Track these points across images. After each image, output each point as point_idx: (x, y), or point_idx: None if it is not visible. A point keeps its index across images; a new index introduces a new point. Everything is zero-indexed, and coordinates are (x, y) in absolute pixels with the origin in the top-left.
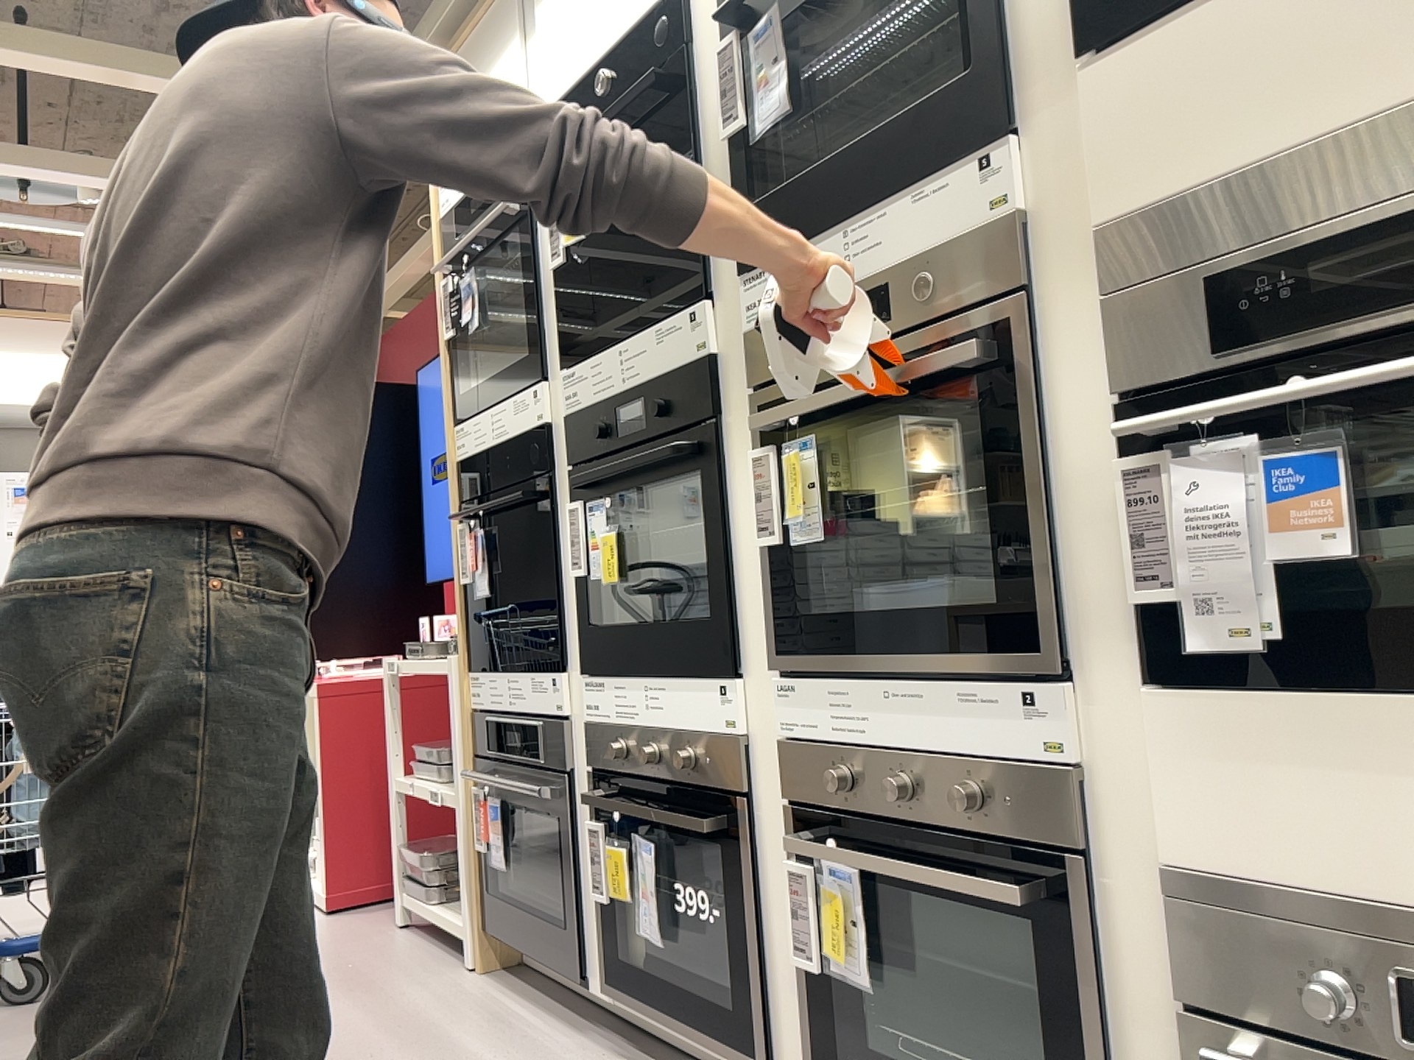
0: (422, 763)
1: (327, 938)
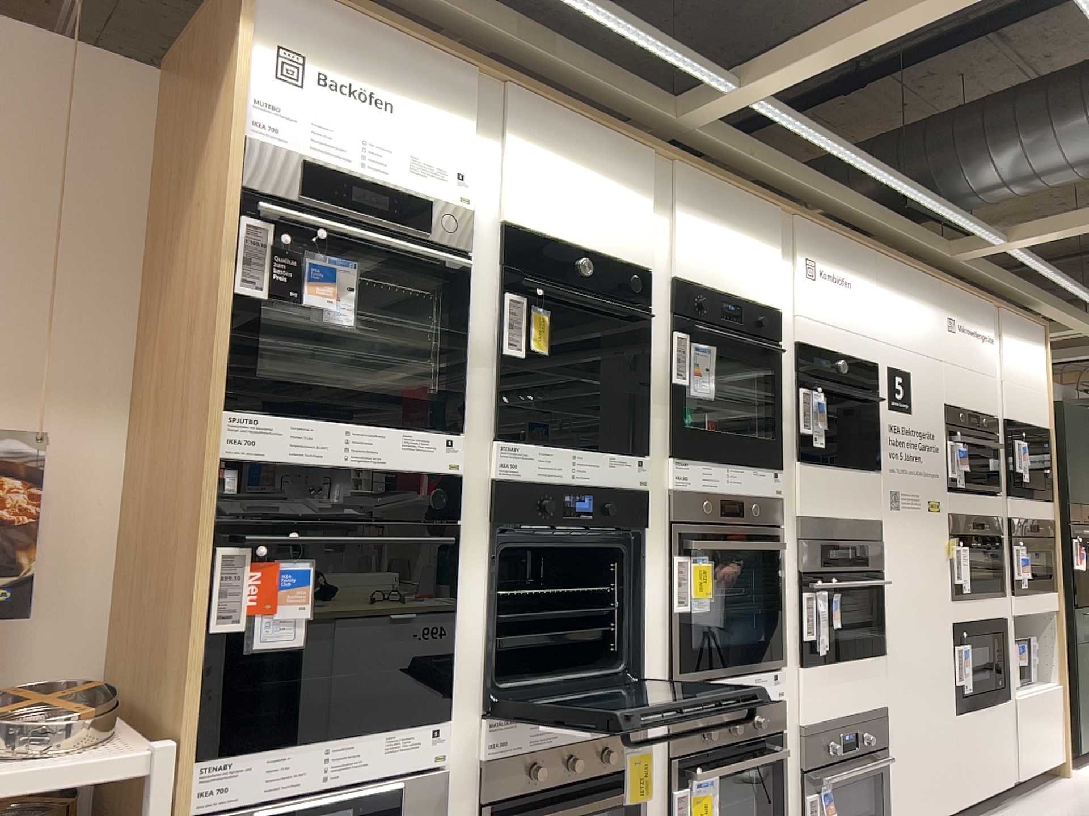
0: None
1: None
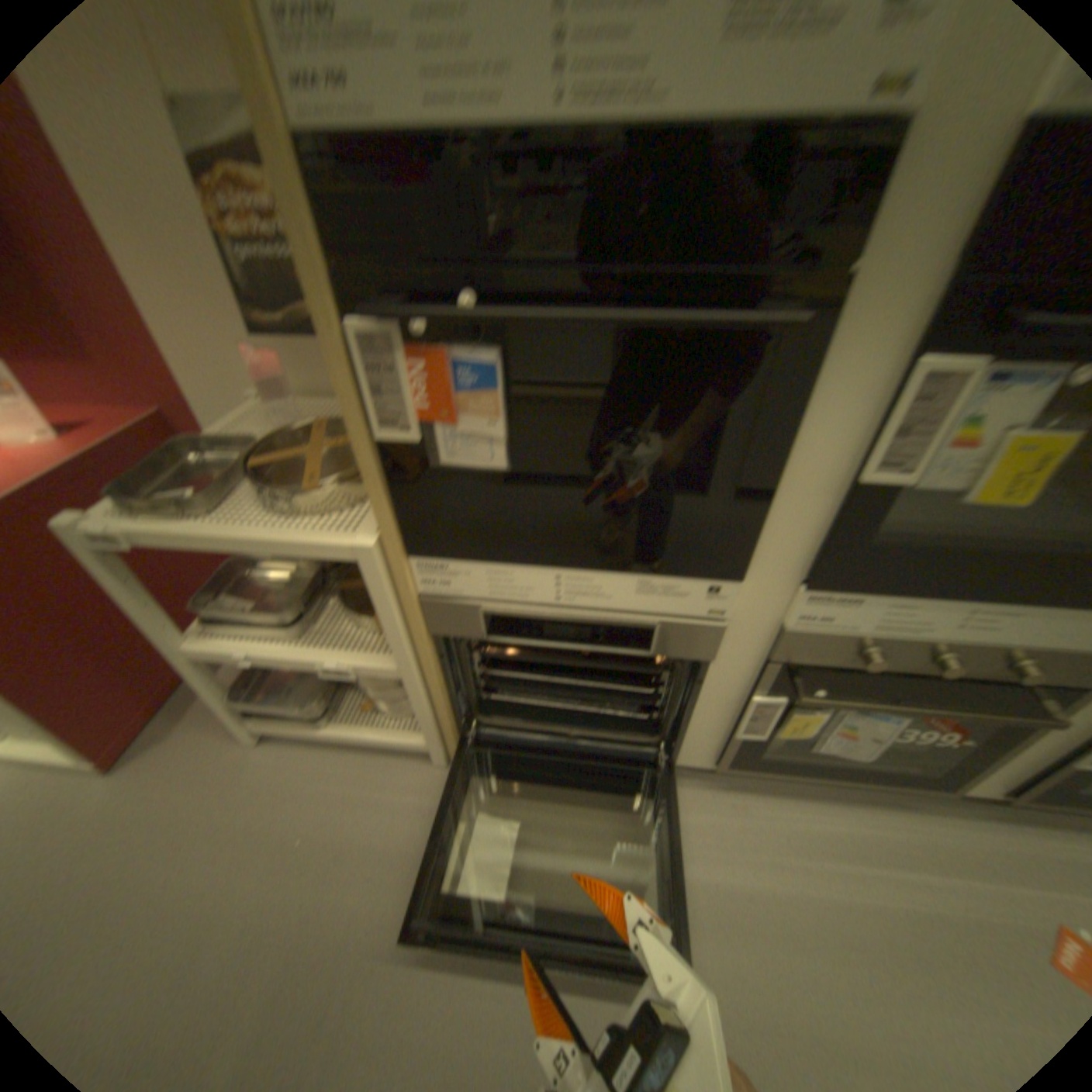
0: (236, 620)
1: (183, 808)
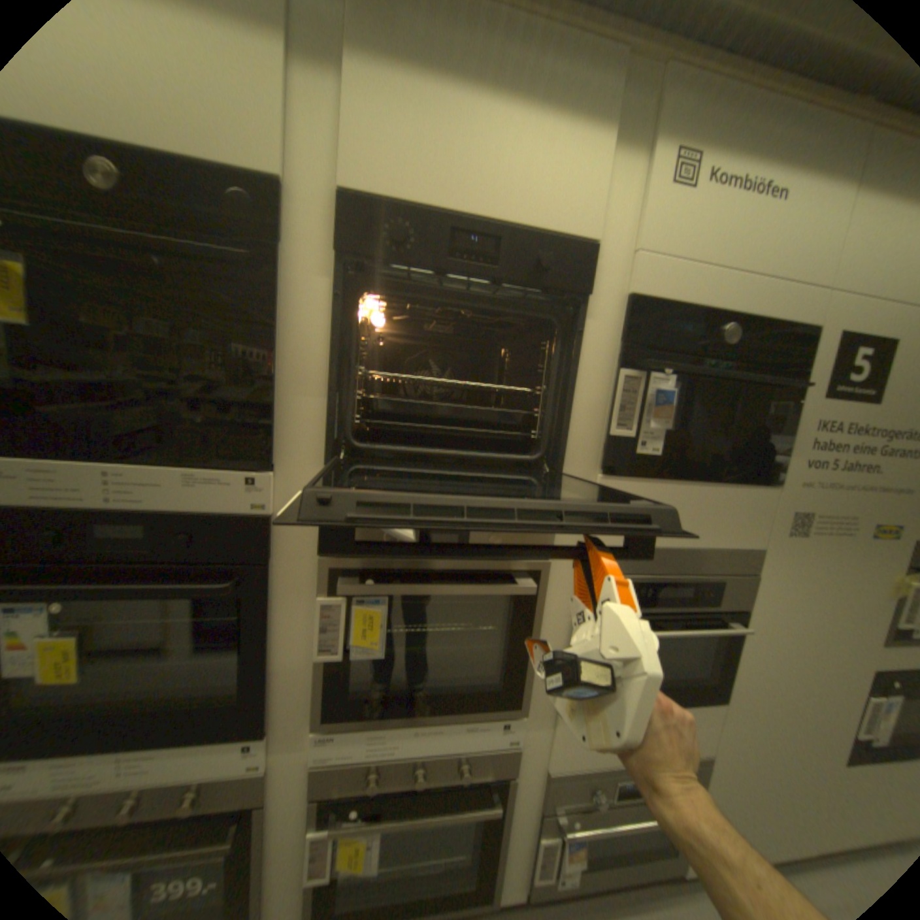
0: None
1: None
